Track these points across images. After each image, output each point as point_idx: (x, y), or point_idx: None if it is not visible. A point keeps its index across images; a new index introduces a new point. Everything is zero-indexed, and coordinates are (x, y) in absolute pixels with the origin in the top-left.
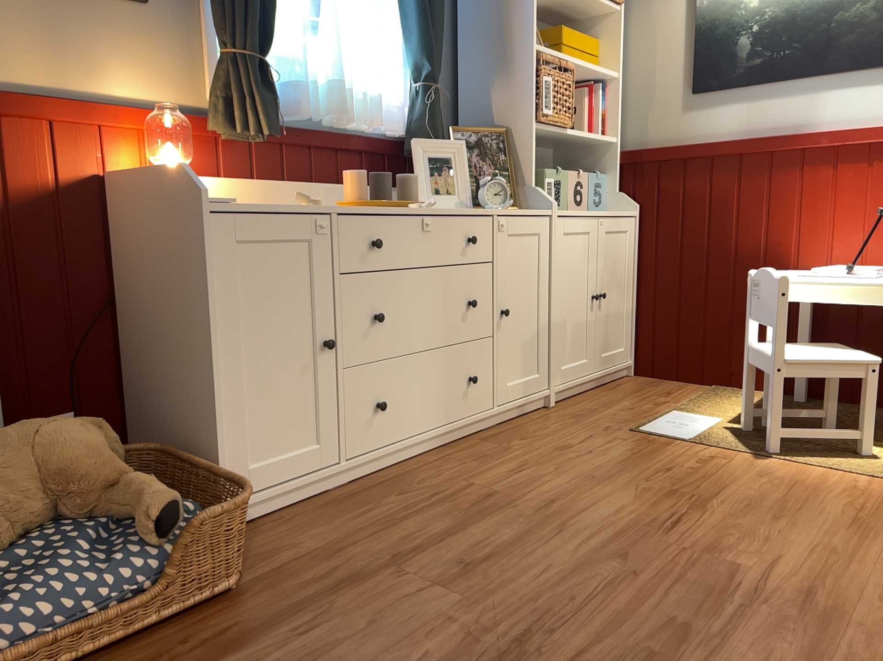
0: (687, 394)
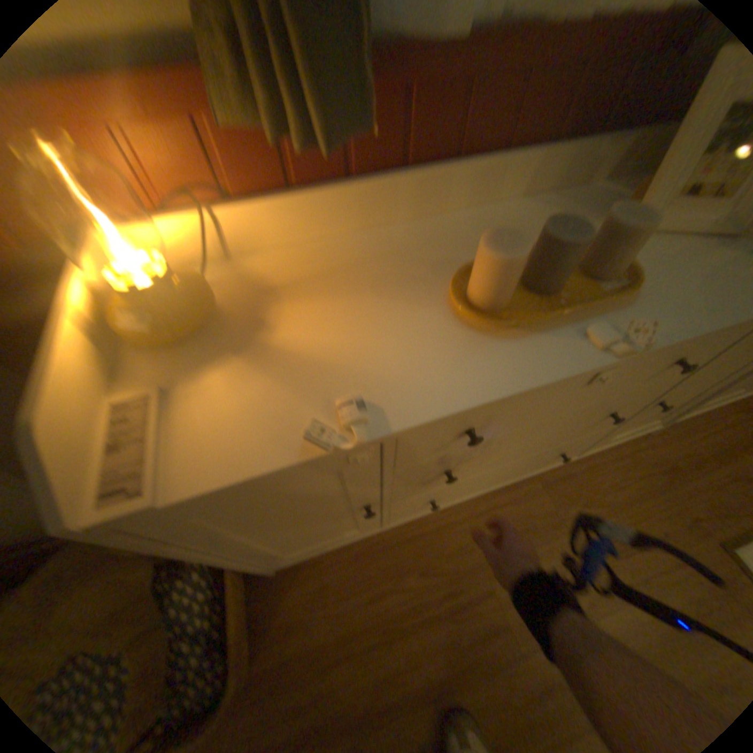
0: None
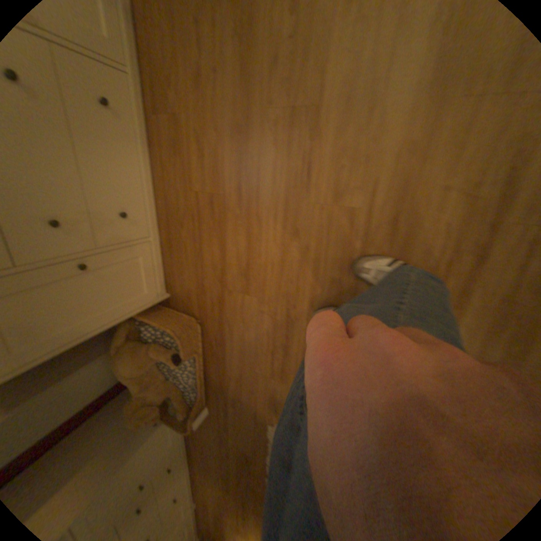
0: None
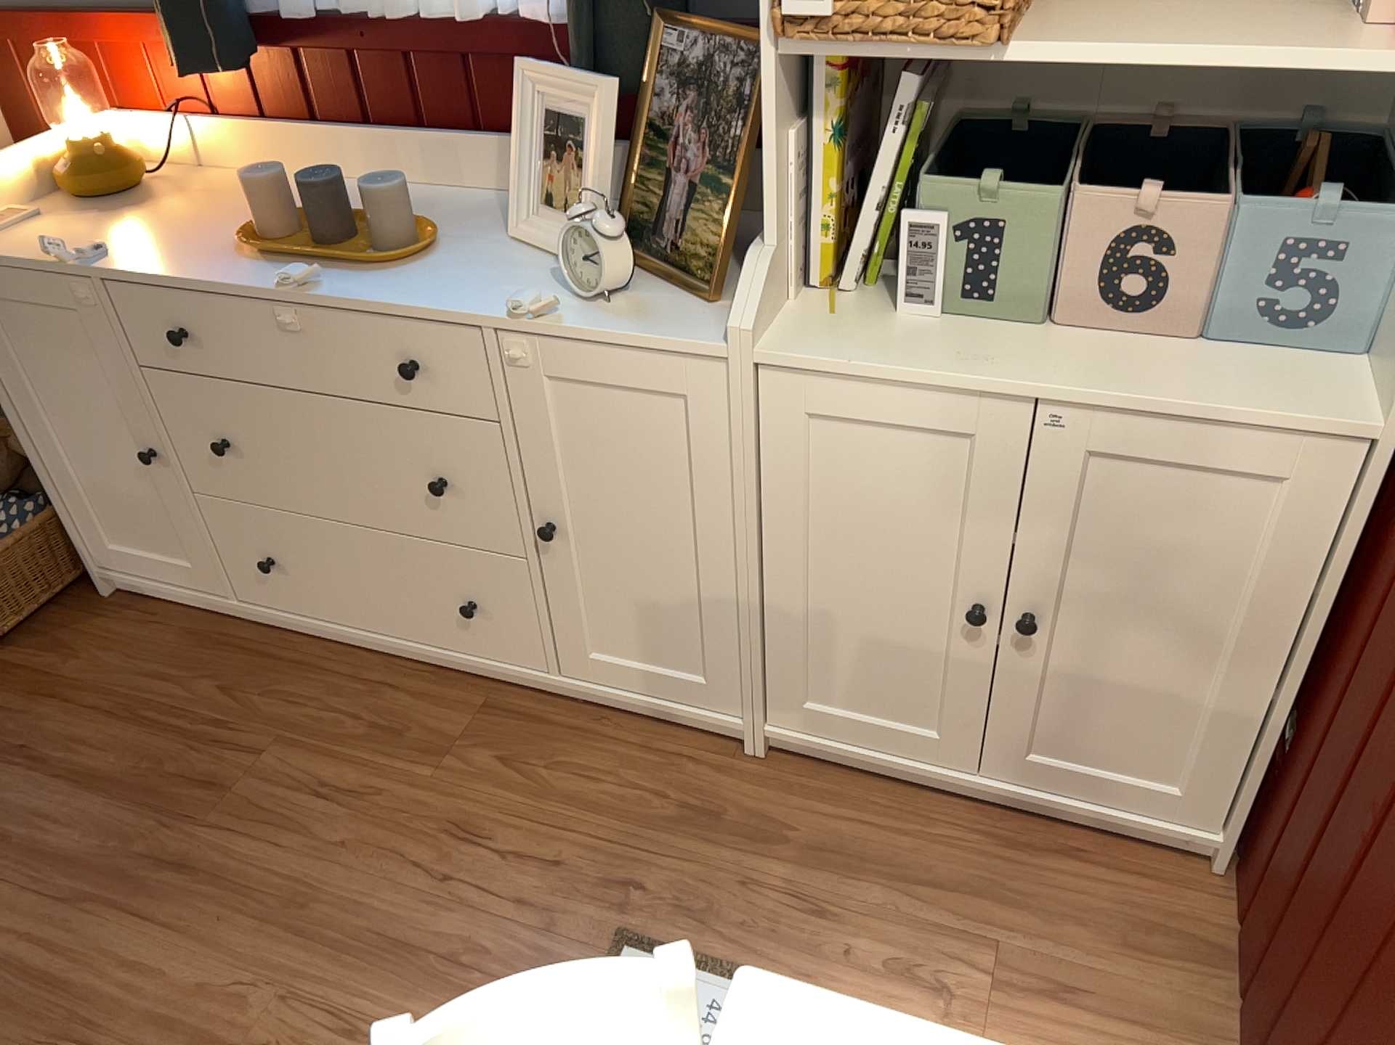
0: (1071, 1034)
